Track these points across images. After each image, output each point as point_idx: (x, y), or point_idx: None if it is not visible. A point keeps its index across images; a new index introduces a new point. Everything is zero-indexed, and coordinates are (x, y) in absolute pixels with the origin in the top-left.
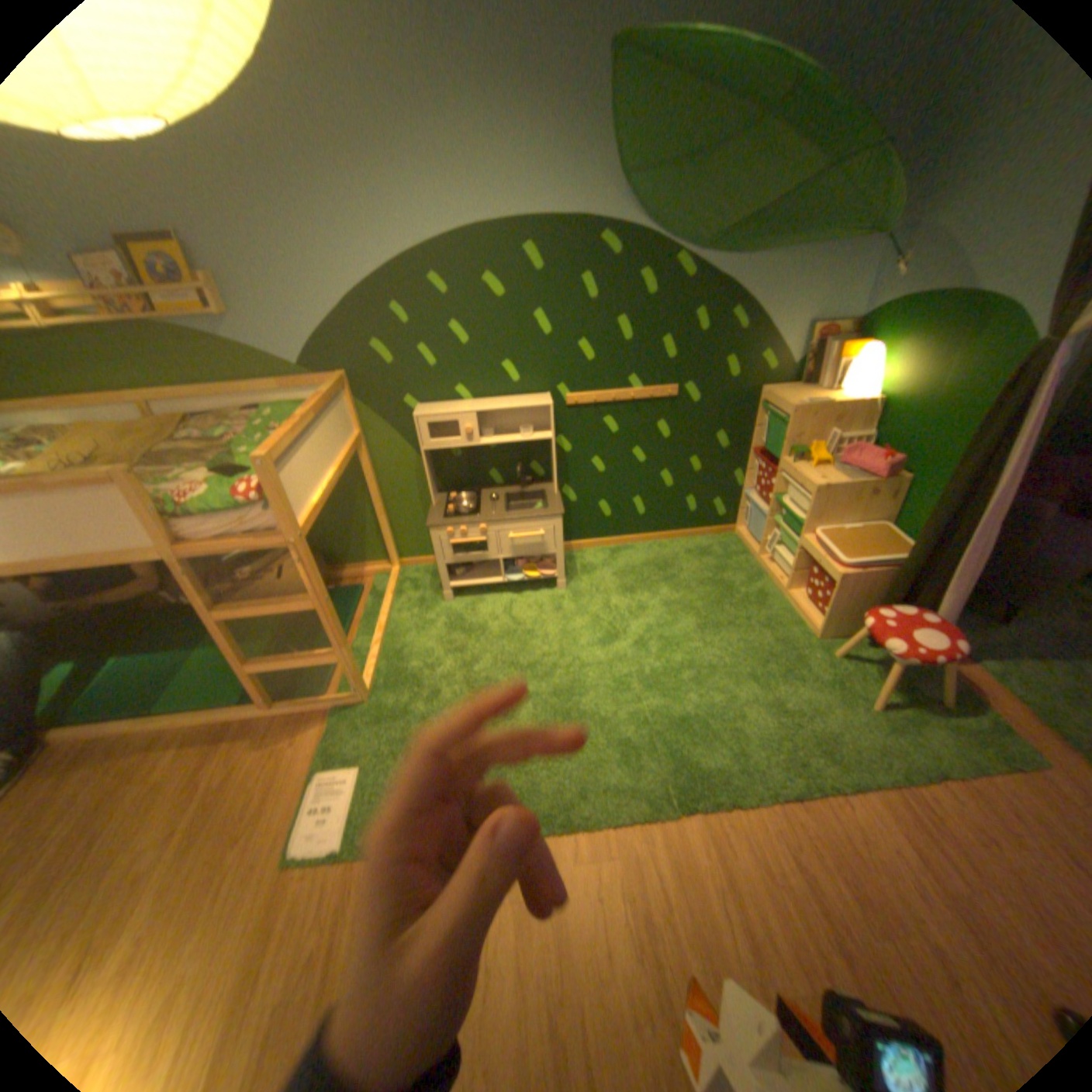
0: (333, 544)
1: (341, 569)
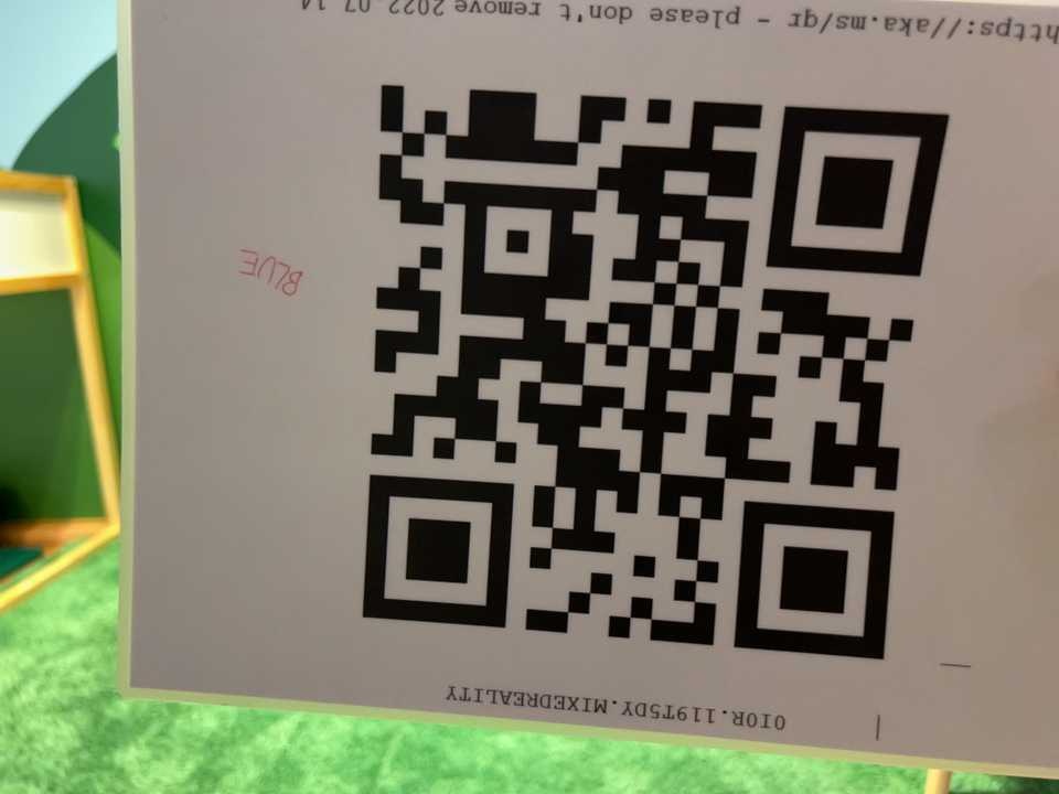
0: (20, 477)
1: (26, 529)
